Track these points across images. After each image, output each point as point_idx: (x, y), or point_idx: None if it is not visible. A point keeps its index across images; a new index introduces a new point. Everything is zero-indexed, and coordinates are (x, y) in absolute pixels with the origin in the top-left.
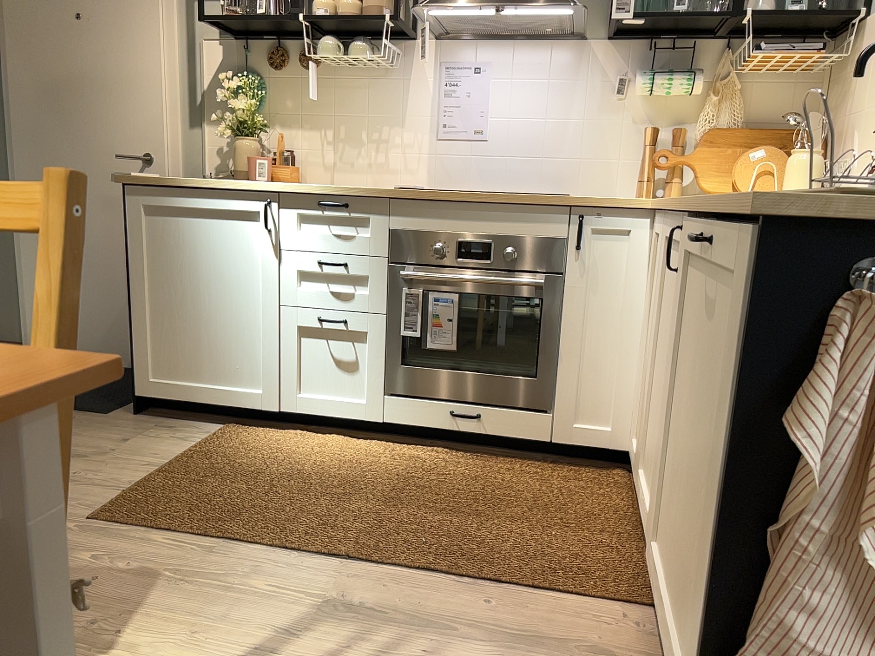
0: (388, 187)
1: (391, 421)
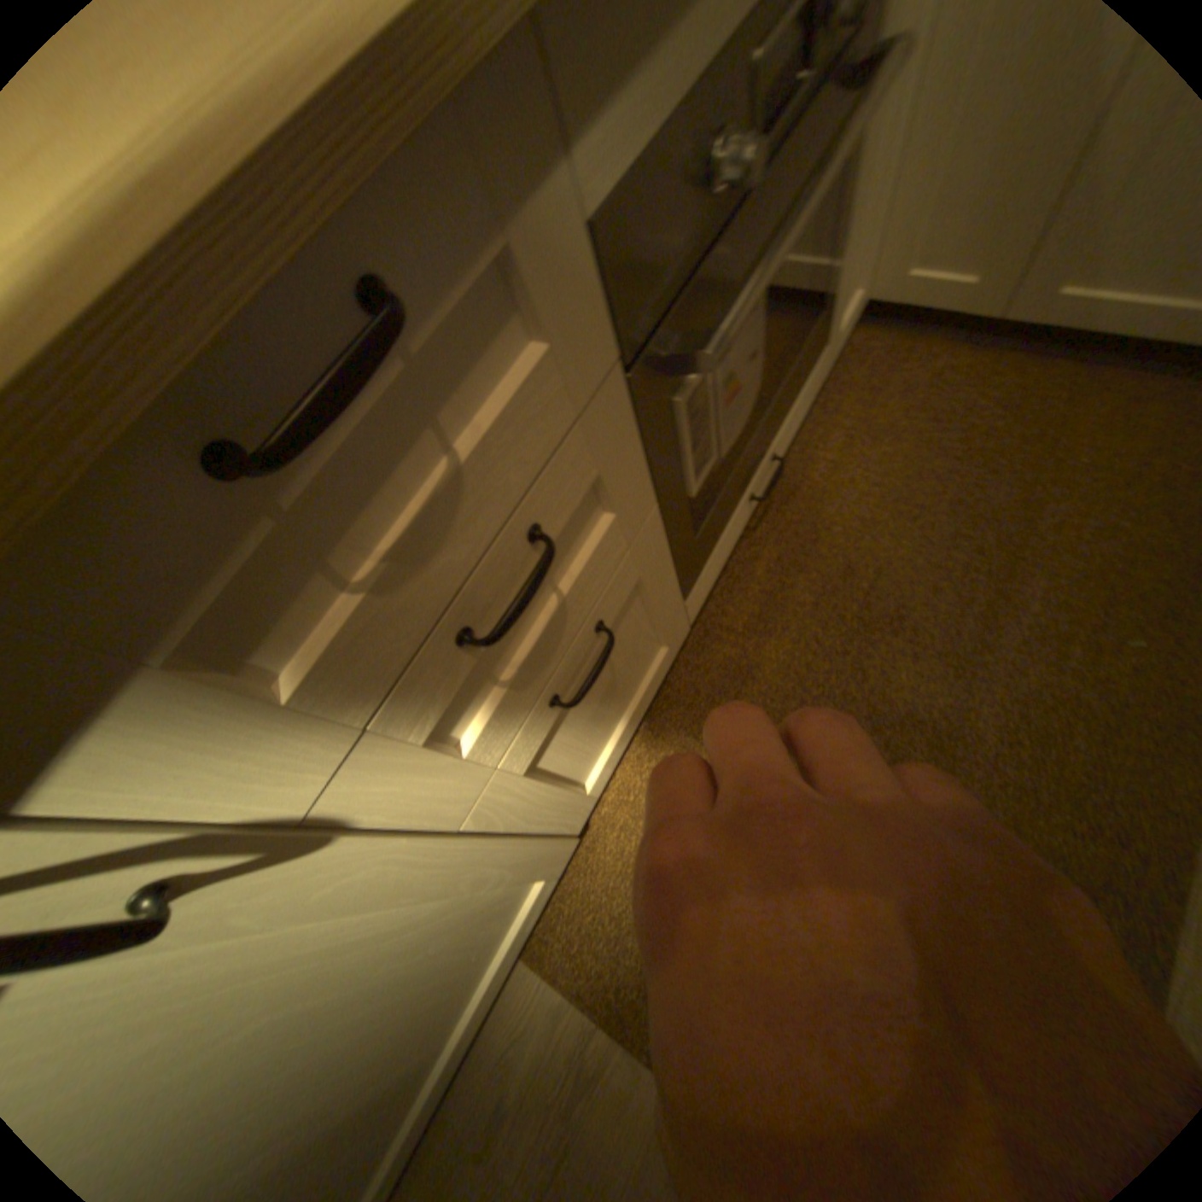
0: None
1: (695, 614)
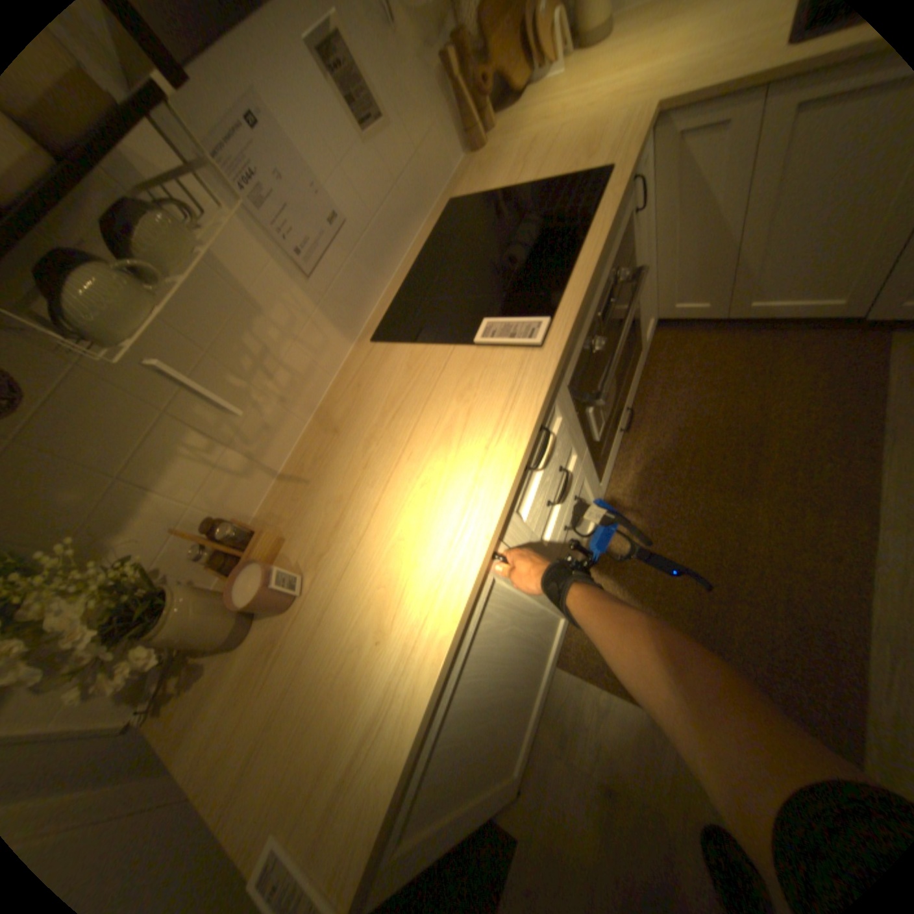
0: (323, 391)
1: (606, 488)
